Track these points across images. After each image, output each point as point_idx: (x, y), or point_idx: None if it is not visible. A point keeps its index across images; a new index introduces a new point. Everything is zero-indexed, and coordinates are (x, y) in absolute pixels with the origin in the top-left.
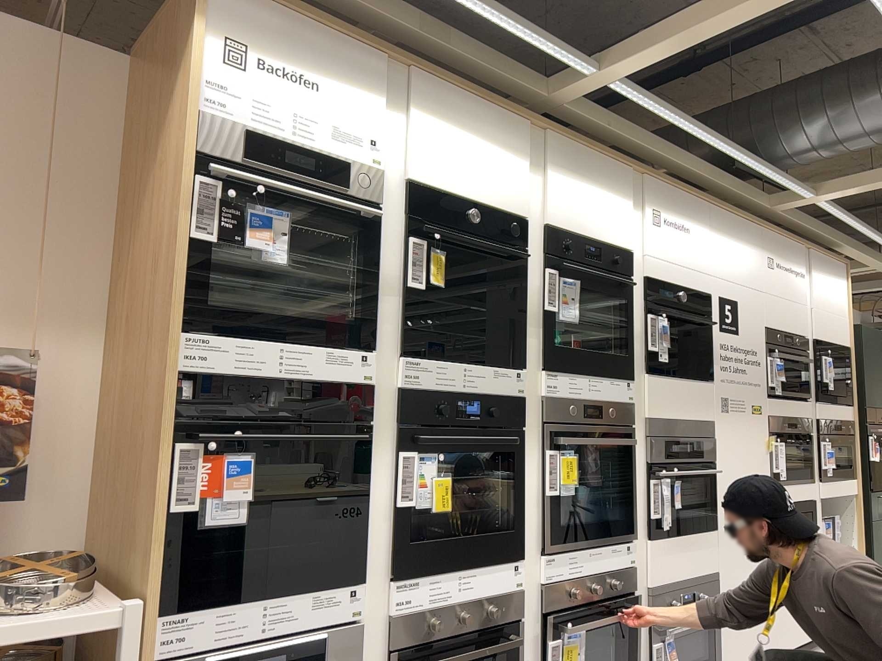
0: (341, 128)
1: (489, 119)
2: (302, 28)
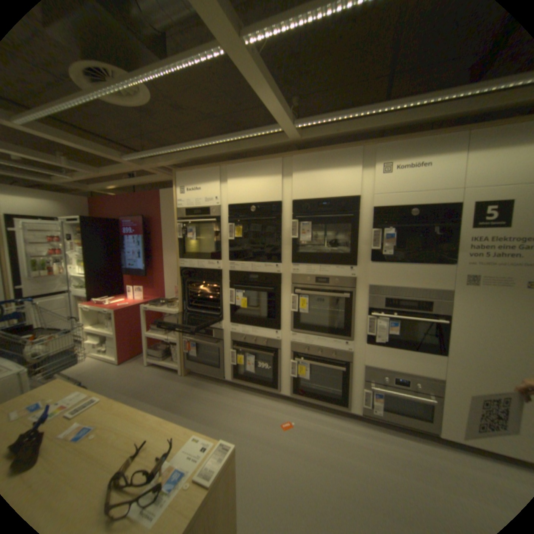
0: (204, 196)
1: (260, 165)
2: (192, 171)
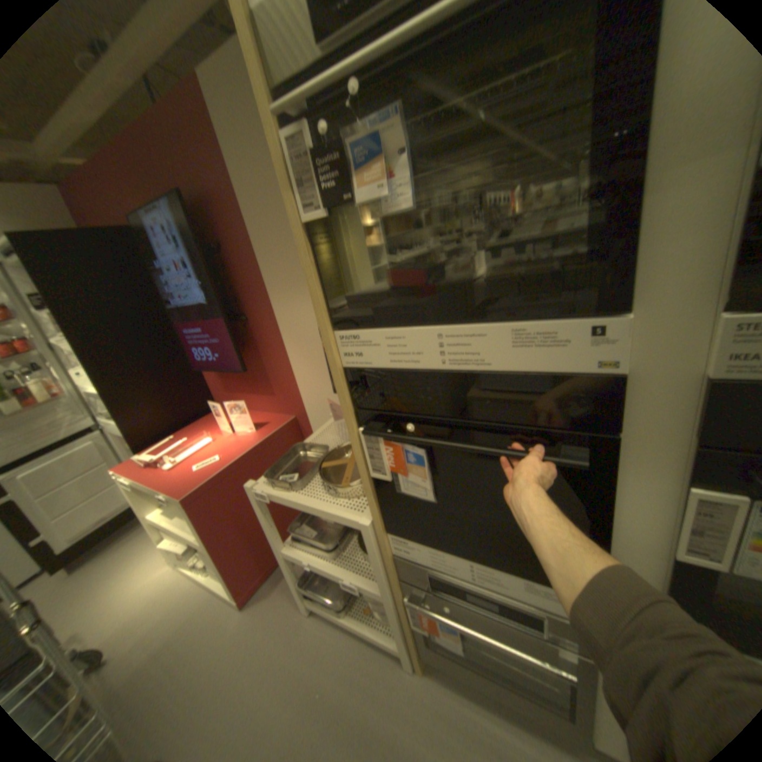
0: None
1: None
2: None
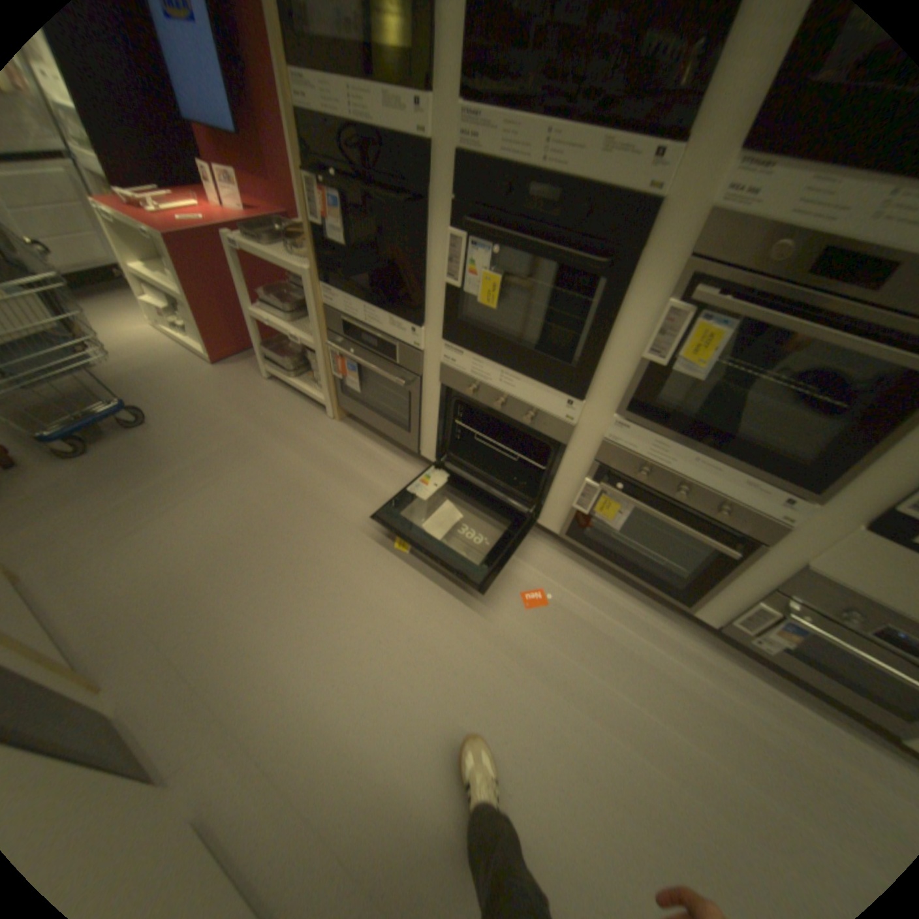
0: None
1: None
2: None
